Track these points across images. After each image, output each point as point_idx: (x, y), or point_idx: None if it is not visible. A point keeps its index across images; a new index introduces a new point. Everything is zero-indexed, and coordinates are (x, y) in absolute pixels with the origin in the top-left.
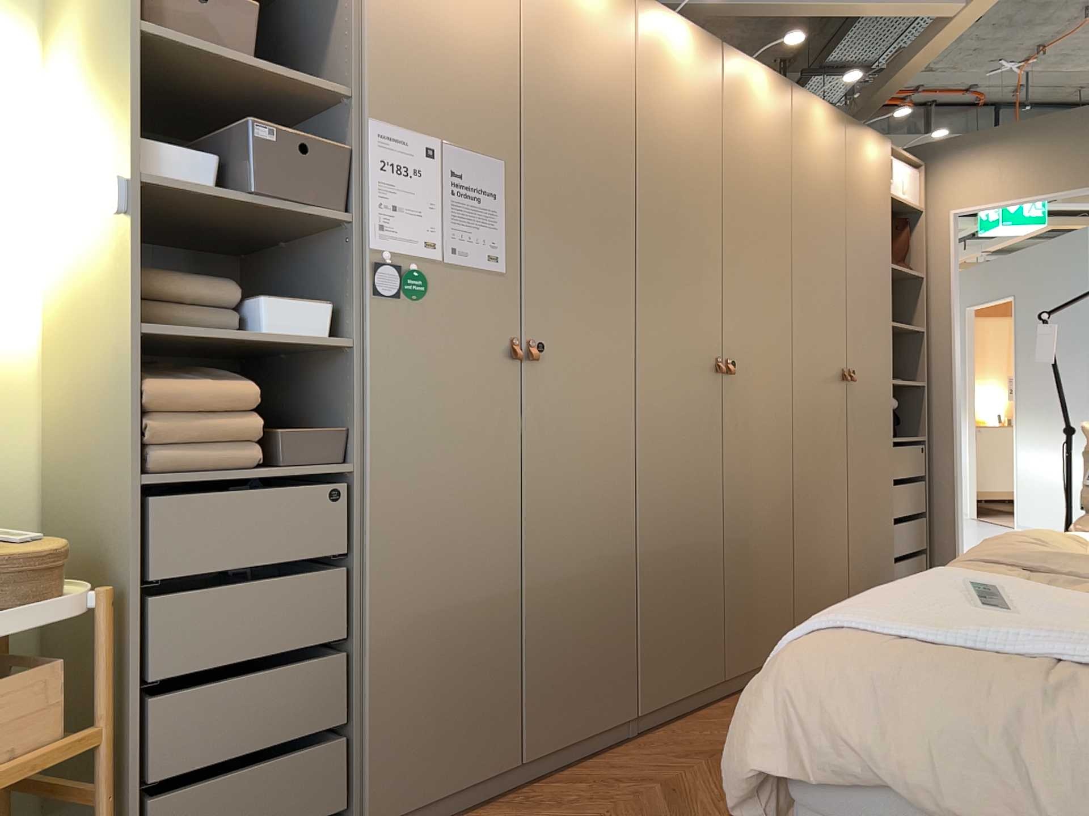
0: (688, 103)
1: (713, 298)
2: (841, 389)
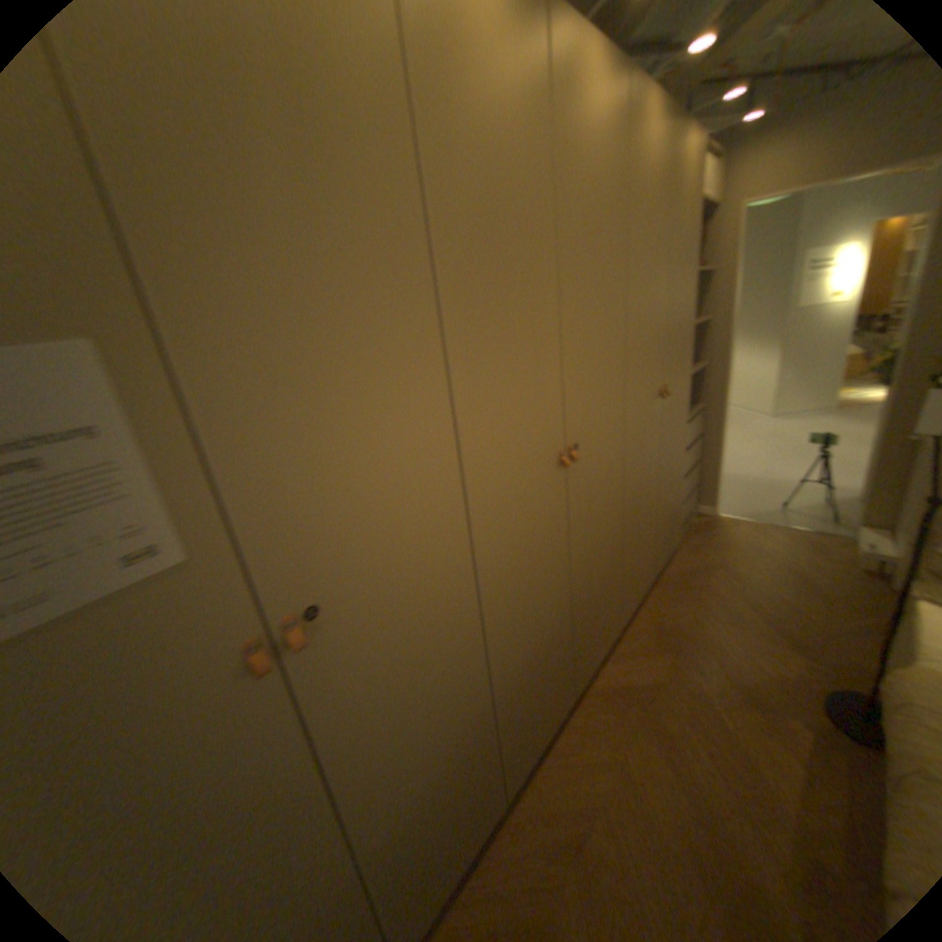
0: (501, 115)
1: (551, 393)
2: (657, 410)
